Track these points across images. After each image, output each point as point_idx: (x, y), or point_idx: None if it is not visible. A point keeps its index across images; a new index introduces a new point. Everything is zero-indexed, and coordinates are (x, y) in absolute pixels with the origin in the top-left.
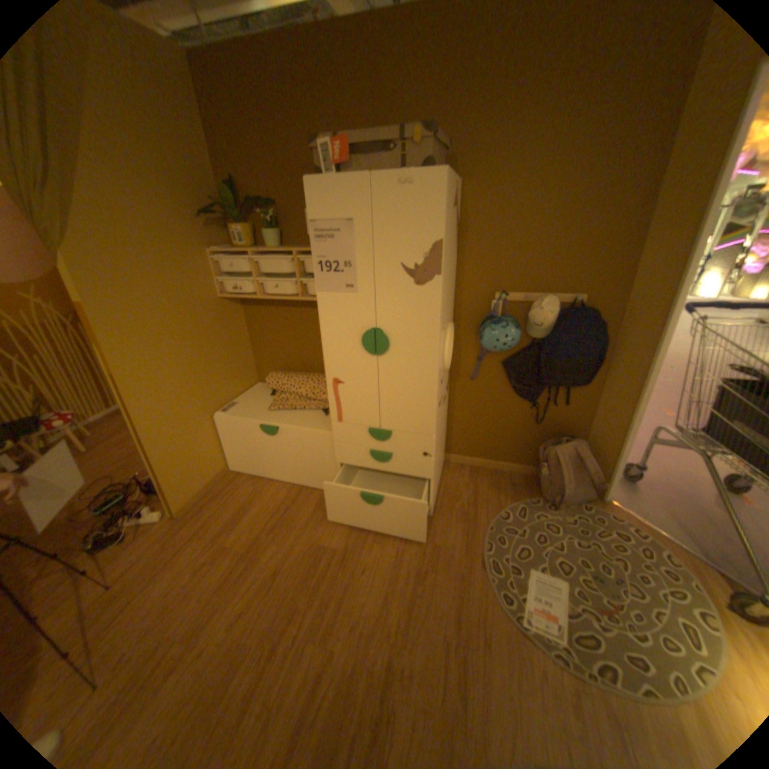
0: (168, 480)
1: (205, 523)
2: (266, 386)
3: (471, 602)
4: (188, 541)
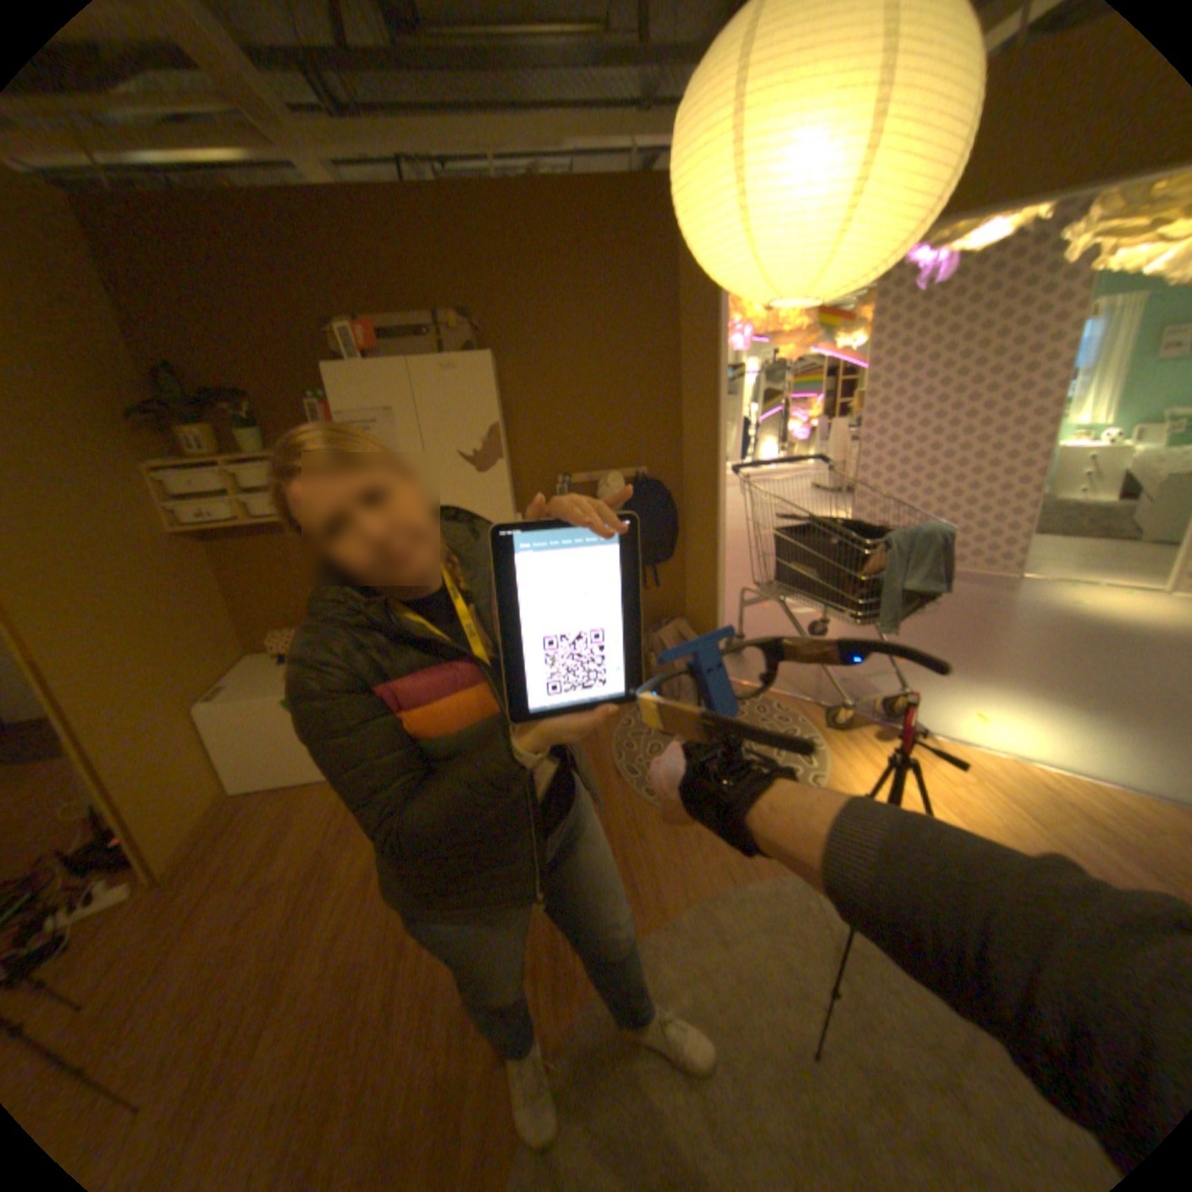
0: (141, 821)
1: (220, 870)
2: (262, 658)
3: (614, 810)
4: (201, 900)
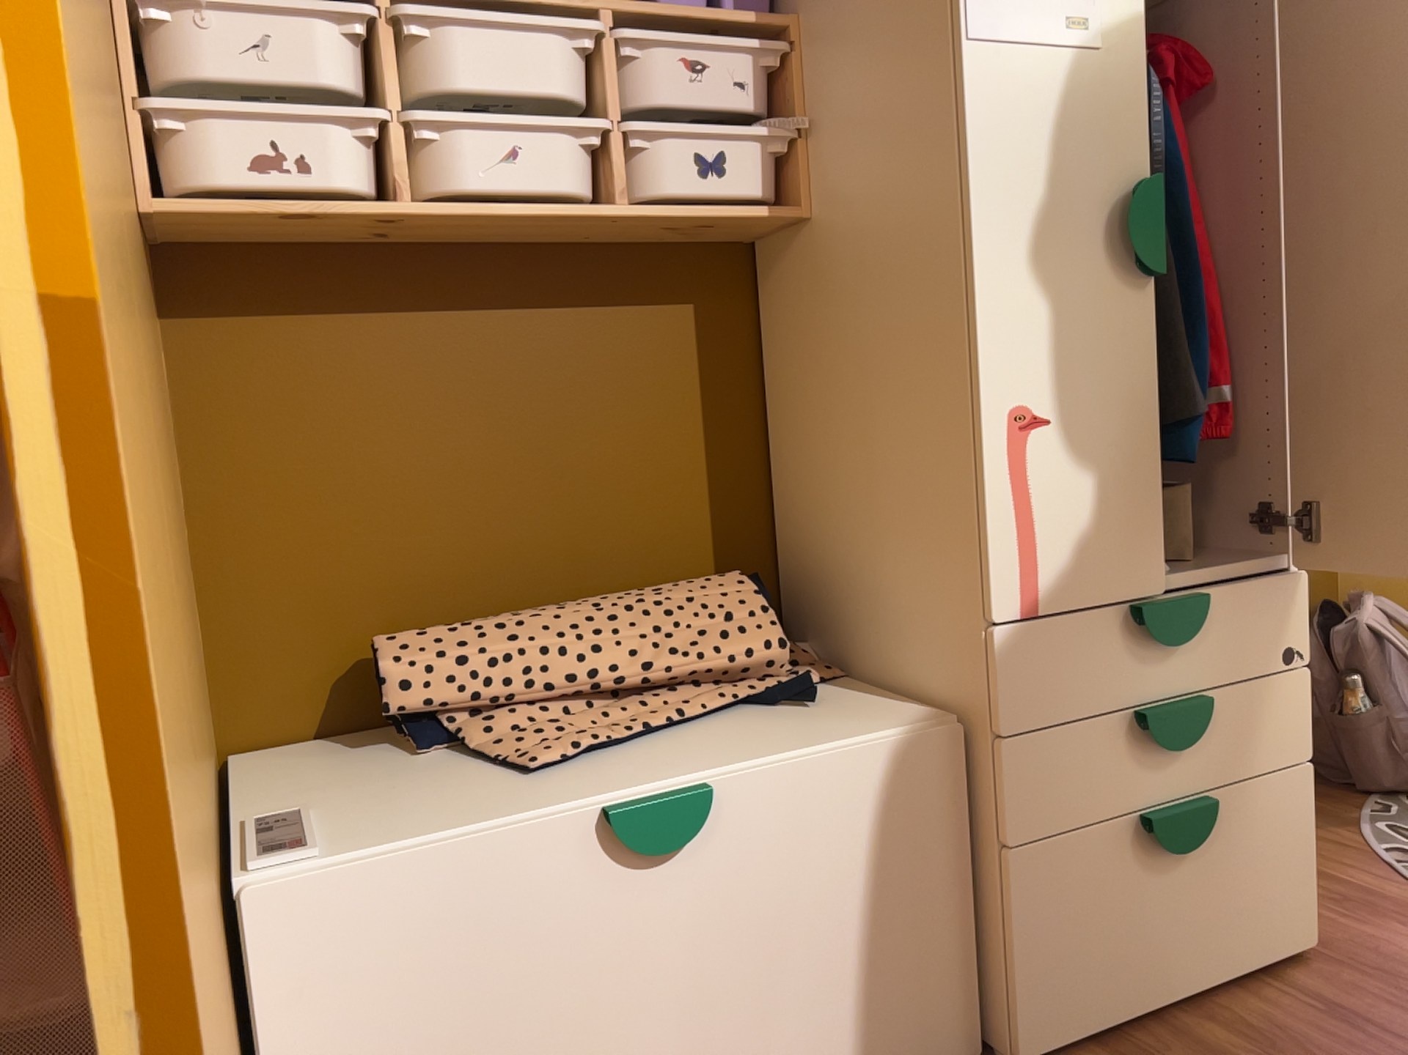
0: None
1: None
2: (308, 748)
3: None
4: None
